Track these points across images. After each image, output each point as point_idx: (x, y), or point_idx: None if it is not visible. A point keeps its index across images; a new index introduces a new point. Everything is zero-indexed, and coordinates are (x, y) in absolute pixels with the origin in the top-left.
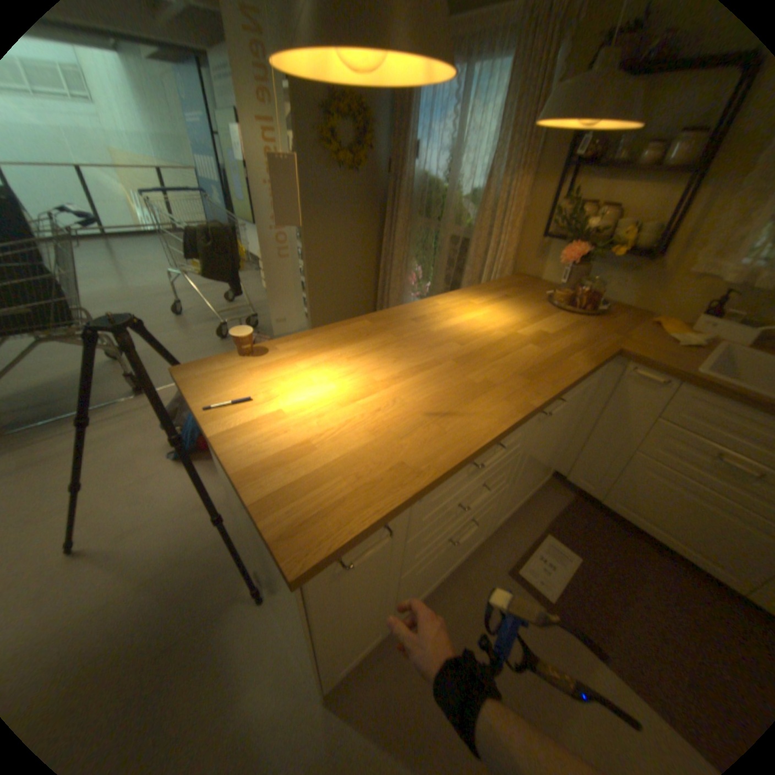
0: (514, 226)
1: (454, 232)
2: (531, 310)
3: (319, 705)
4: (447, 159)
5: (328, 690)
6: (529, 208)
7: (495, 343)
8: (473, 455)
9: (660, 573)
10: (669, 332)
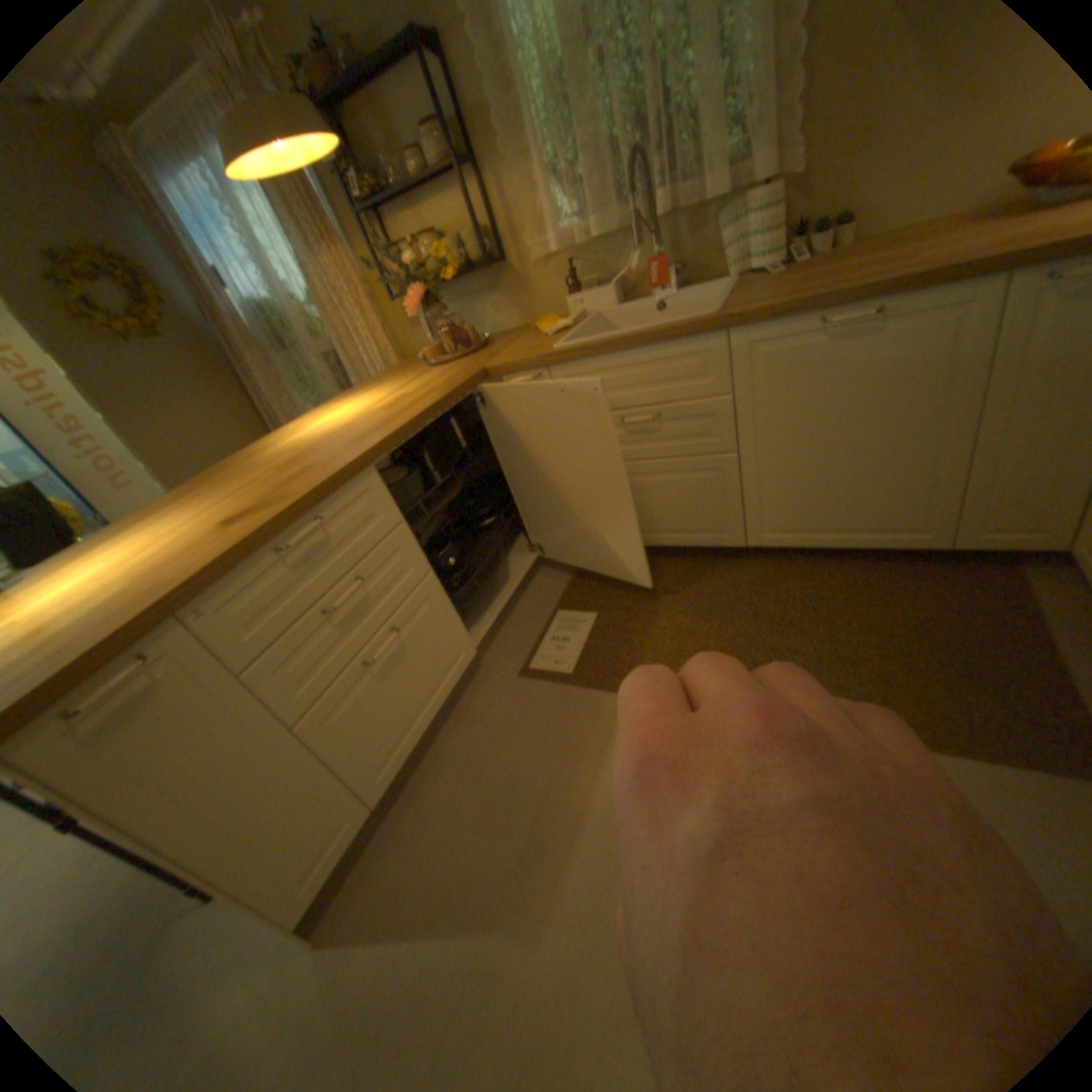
0: (362, 307)
1: (320, 349)
2: (400, 383)
3: (307, 950)
4: (259, 272)
5: (290, 919)
6: (368, 281)
7: (337, 431)
8: (255, 537)
9: (676, 577)
10: (542, 331)
